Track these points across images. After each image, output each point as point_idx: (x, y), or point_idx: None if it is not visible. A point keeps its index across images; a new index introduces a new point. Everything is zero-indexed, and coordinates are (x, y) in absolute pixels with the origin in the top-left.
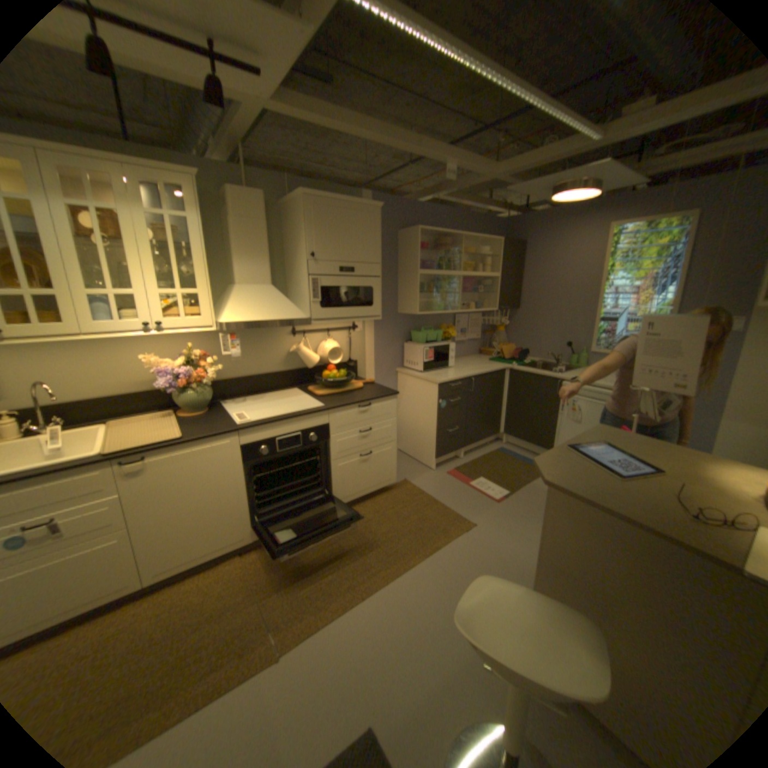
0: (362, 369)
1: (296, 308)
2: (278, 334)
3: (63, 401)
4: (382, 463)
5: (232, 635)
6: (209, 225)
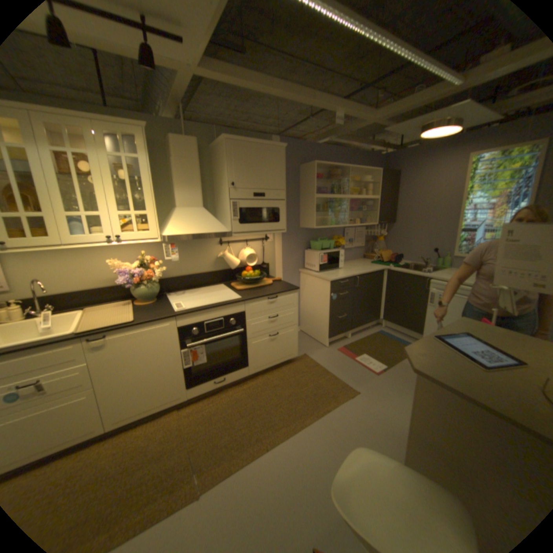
0: (272, 270)
1: (221, 224)
2: (209, 244)
3: (54, 293)
4: (287, 342)
5: (166, 474)
6: (158, 164)
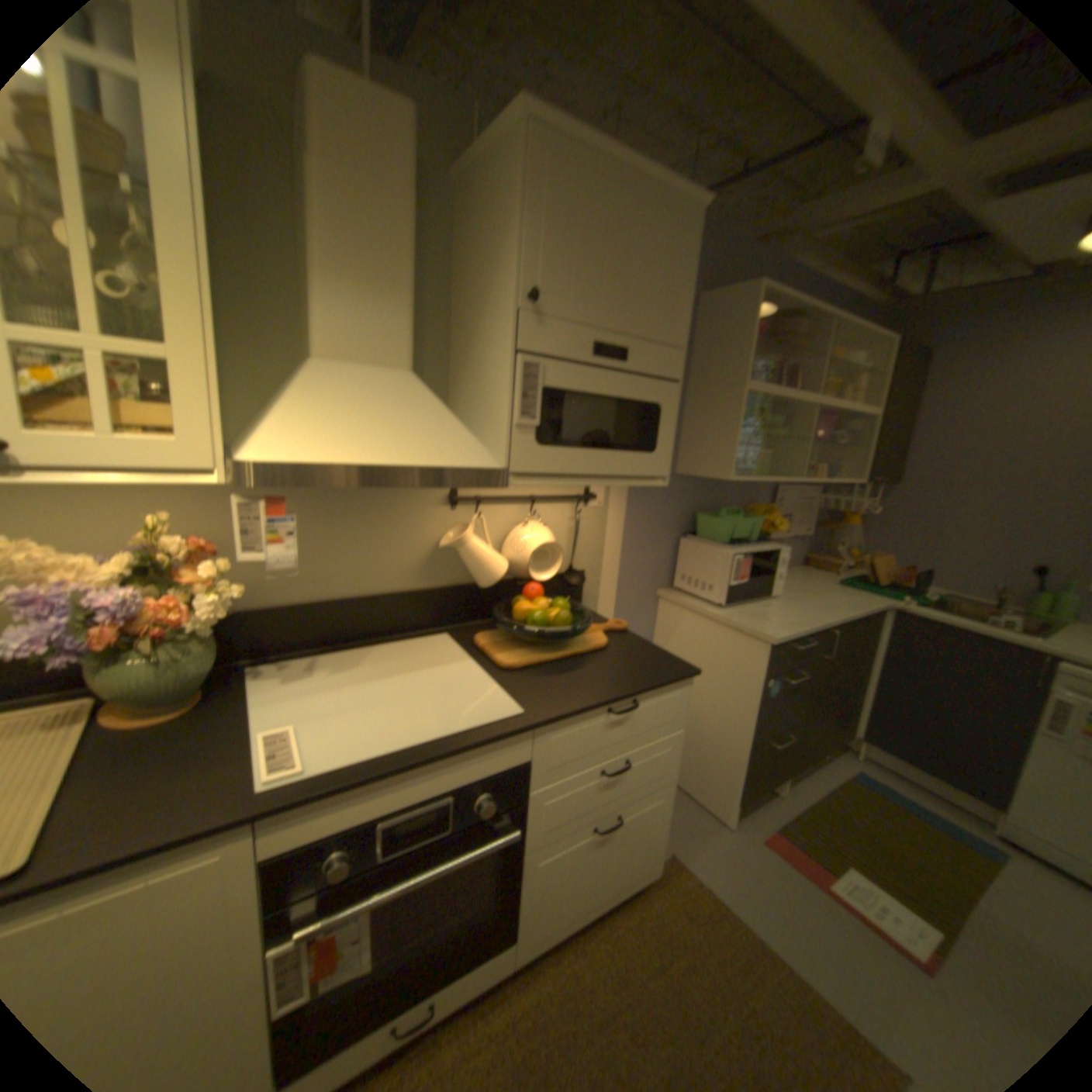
0: (592, 589)
1: (474, 435)
2: (416, 498)
3: None
4: (641, 840)
5: None
6: (260, 187)
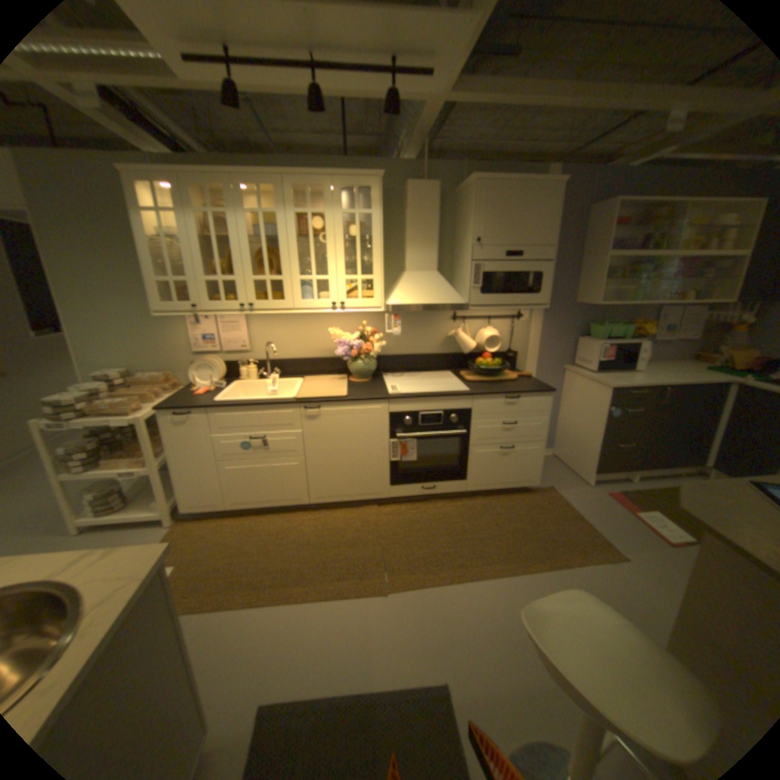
0: (523, 361)
1: (457, 293)
2: (439, 318)
3: (283, 358)
4: (526, 462)
5: (360, 562)
6: (393, 219)
